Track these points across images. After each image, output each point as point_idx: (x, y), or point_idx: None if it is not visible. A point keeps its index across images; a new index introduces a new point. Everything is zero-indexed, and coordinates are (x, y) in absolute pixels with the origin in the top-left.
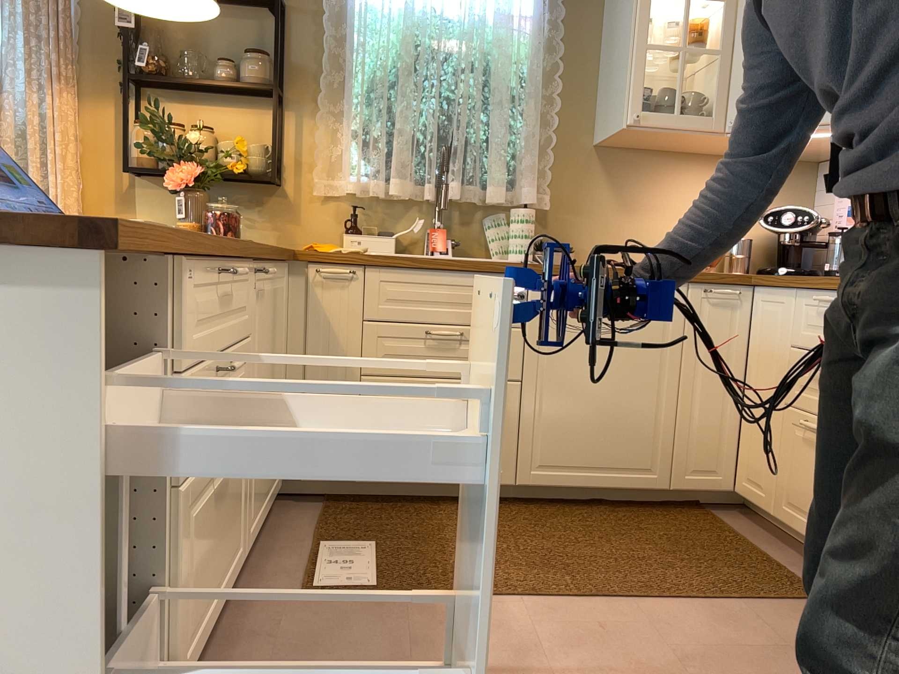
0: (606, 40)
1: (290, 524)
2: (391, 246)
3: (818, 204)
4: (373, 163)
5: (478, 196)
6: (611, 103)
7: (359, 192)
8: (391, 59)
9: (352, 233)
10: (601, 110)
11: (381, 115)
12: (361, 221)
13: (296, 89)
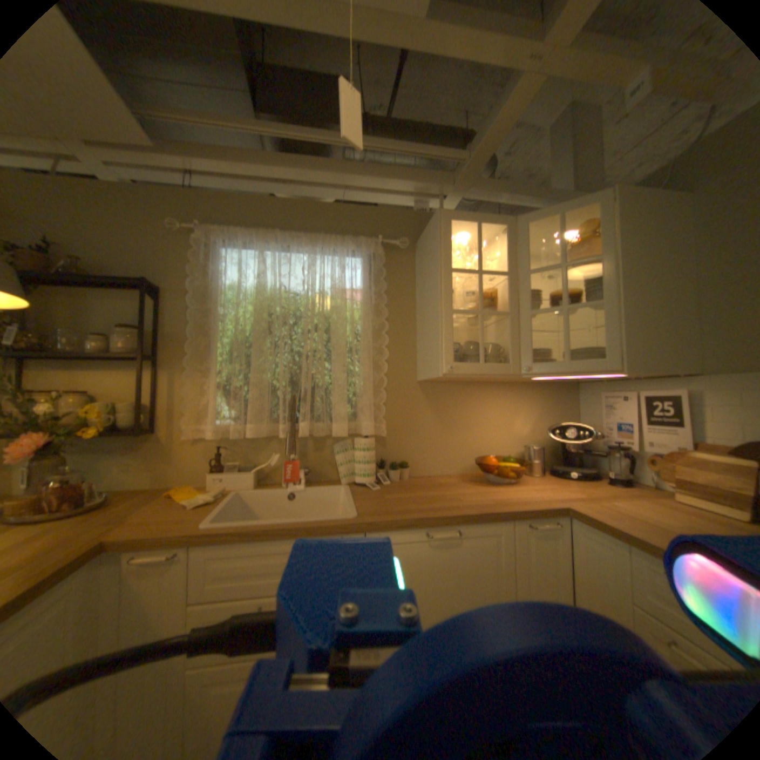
0: (420, 305)
1: None
2: (252, 481)
3: (584, 415)
4: (234, 411)
5: (327, 430)
6: (428, 353)
7: (222, 437)
8: (250, 325)
9: (219, 469)
10: (420, 356)
11: (241, 371)
12: (228, 457)
13: (169, 352)
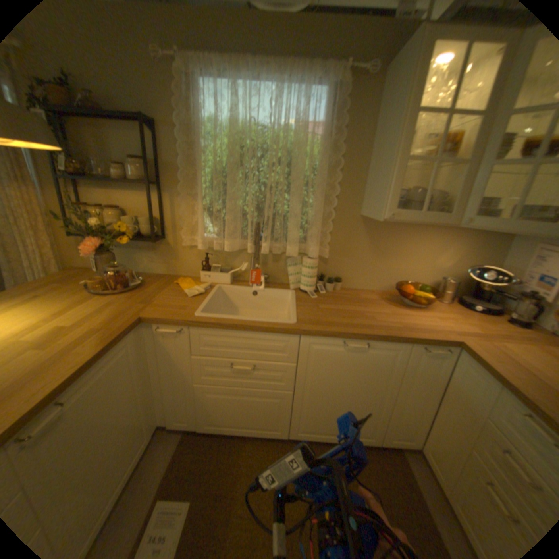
0: (378, 140)
1: (153, 468)
2: (229, 279)
3: (511, 257)
4: (215, 229)
5: (283, 248)
6: (376, 193)
7: (208, 247)
8: (226, 157)
9: (208, 268)
10: (368, 192)
11: (219, 198)
12: (214, 260)
13: (167, 178)
